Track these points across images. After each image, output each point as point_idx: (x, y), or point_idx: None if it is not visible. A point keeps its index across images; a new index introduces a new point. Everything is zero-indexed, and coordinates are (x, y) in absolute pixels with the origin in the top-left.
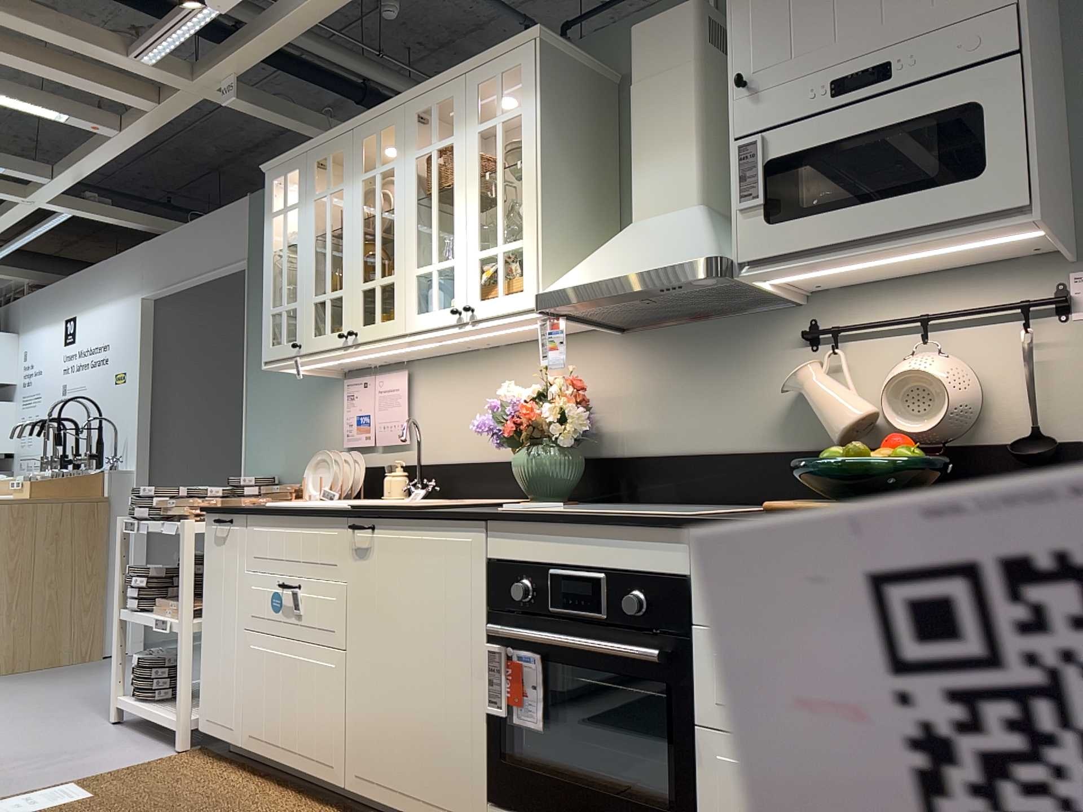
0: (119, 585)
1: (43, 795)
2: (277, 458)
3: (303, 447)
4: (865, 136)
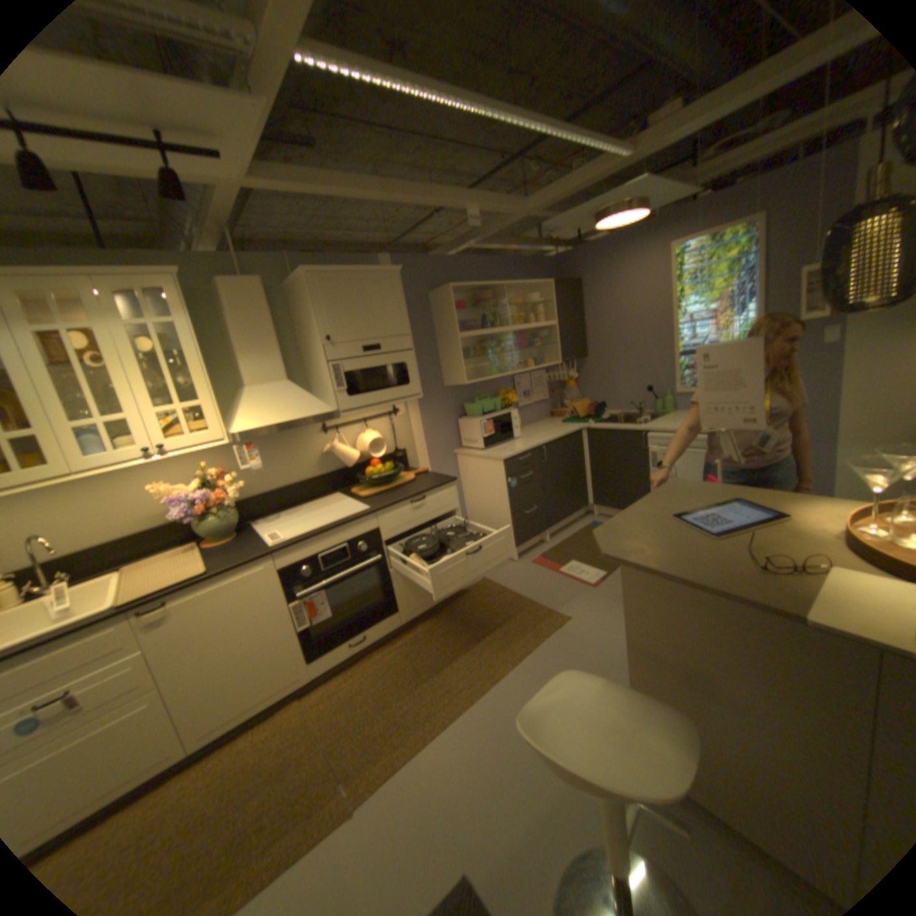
0: None
1: None
2: None
3: None
4: (377, 367)
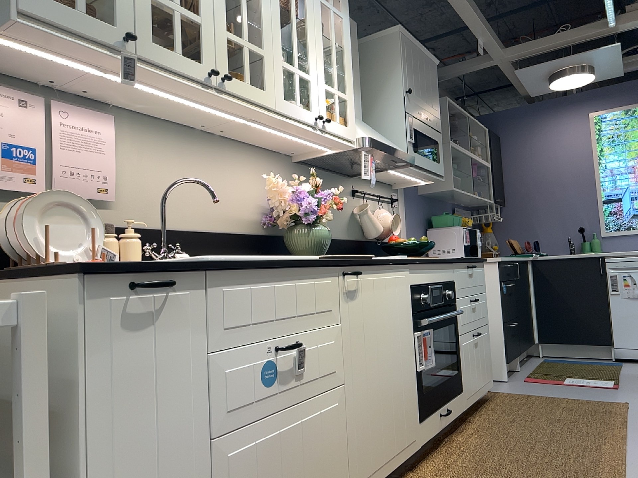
0: None
1: None
2: None
3: None
4: (425, 136)
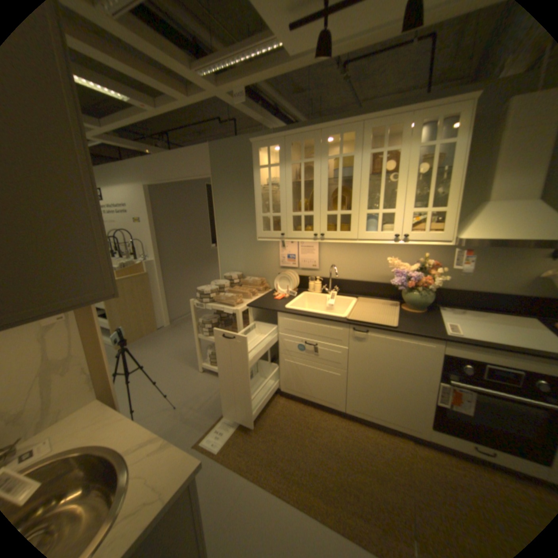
0: (195, 327)
1: (219, 427)
2: (239, 266)
3: (254, 262)
4: None
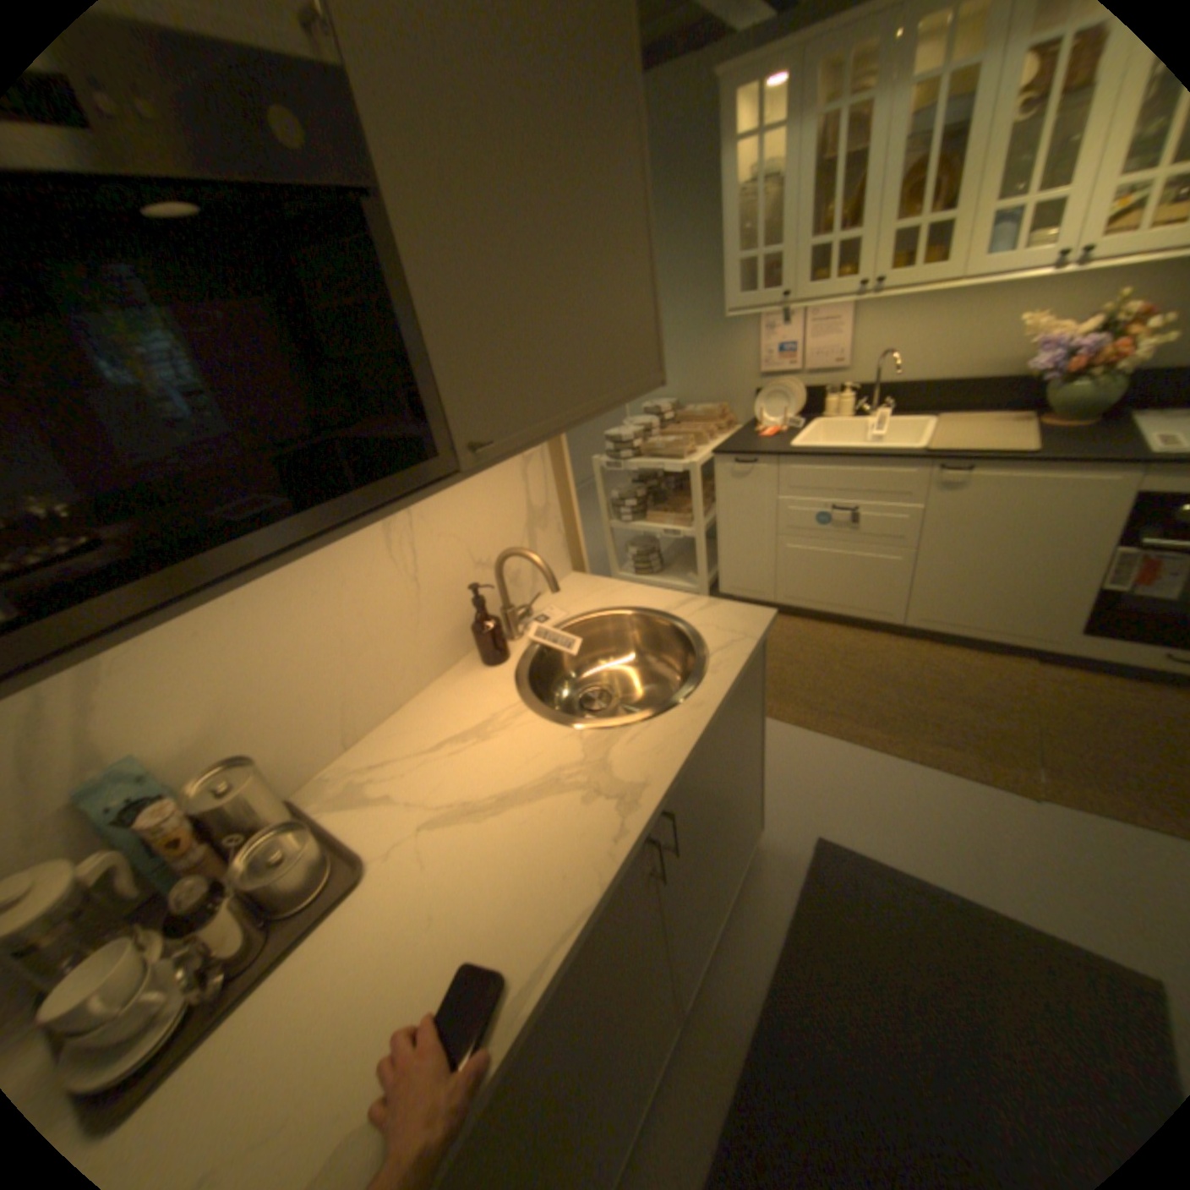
0: (607, 508)
1: None
2: (671, 385)
3: (703, 373)
4: None
